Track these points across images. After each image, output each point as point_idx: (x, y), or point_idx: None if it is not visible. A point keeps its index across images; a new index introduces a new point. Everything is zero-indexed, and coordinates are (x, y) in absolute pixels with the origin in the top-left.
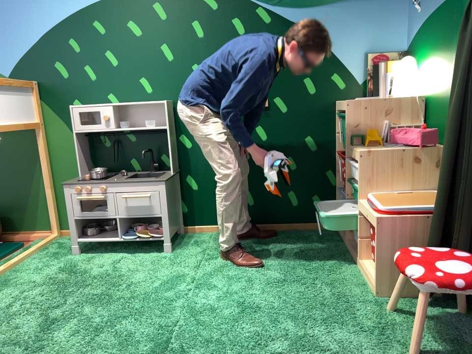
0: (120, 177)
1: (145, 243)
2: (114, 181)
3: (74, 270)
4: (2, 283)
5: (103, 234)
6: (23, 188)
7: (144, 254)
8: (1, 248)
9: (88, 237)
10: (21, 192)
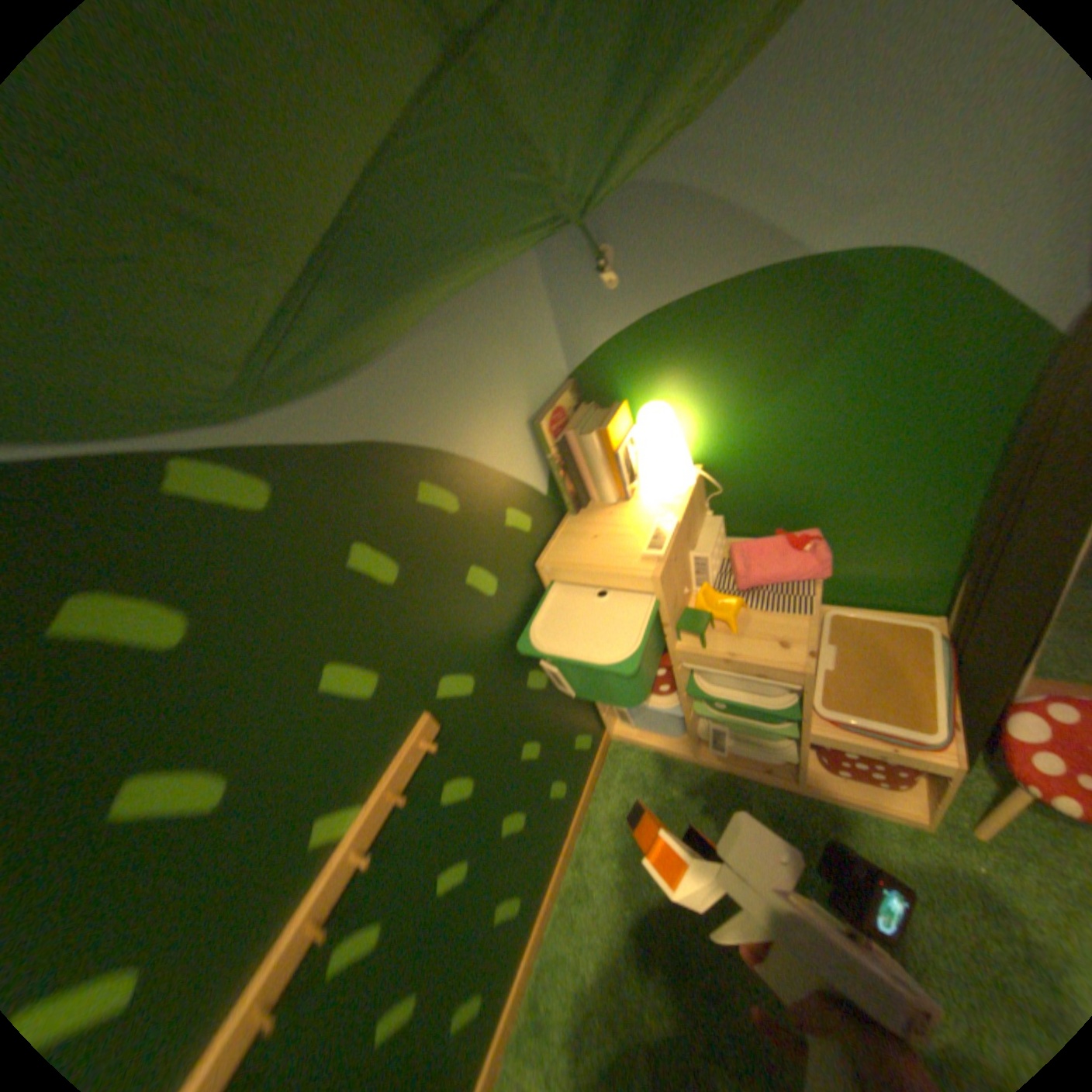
0: None
1: None
2: None
3: None
4: None
5: None
6: None
7: None
8: None
9: None
10: None
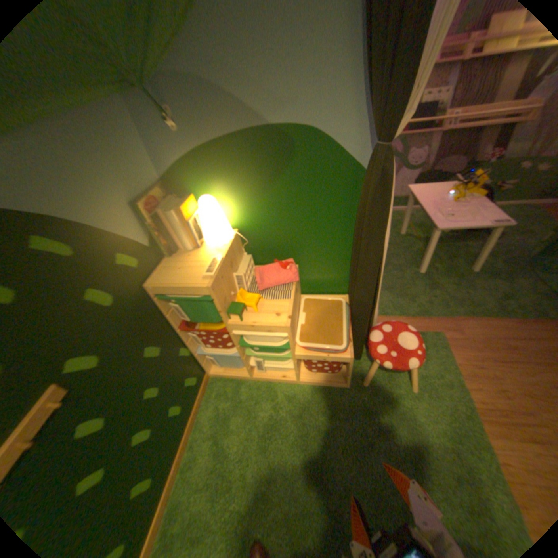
0: None
1: None
2: None
3: None
4: None
5: None
6: None
7: None
8: None
9: None
10: None
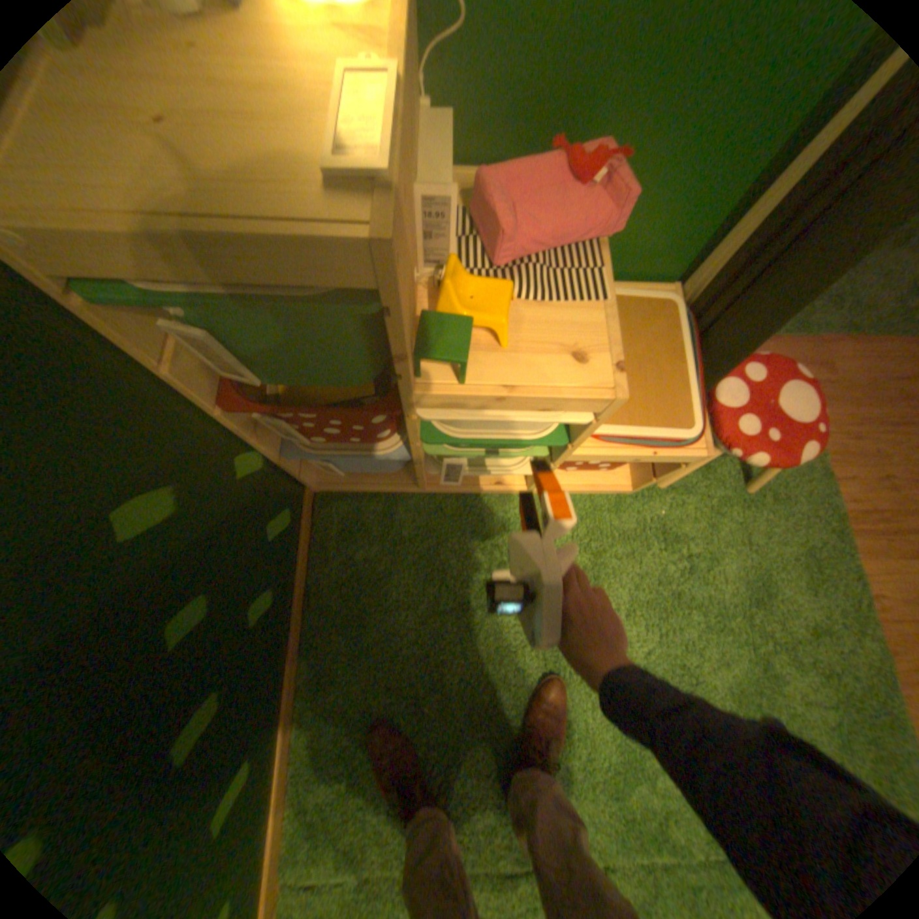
0: None
1: None
2: None
3: None
4: None
5: None
6: None
7: None
8: None
9: None
10: None
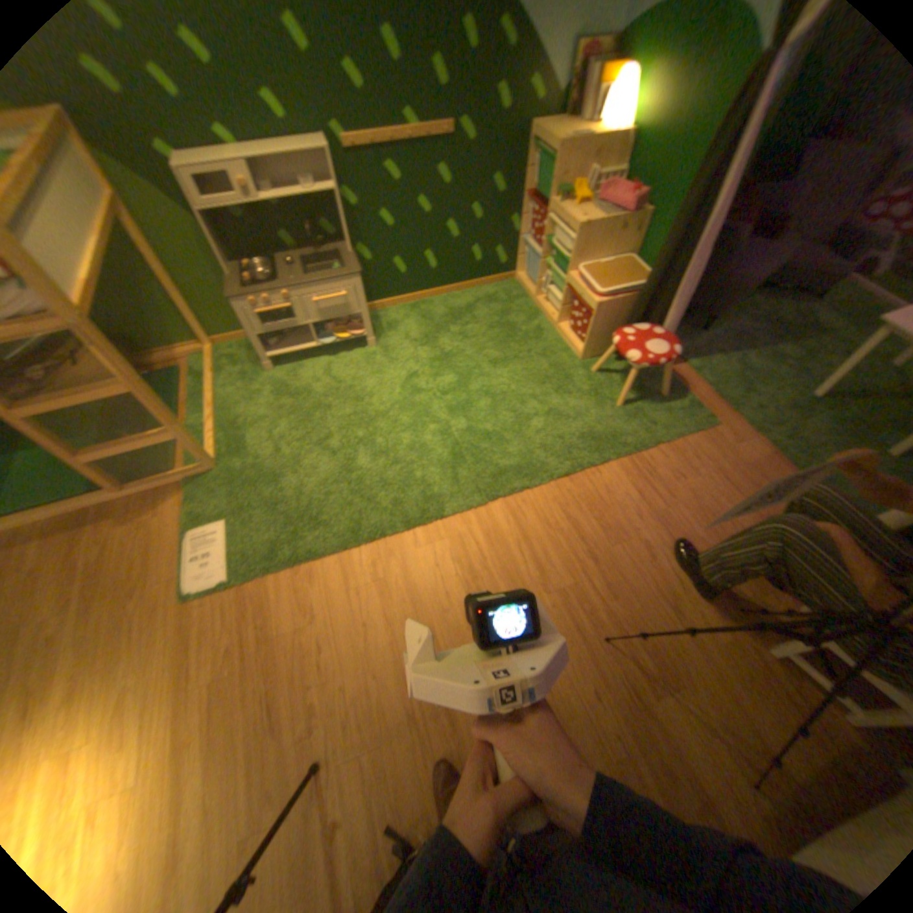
0: (289, 272)
1: (345, 342)
2: (295, 283)
3: (289, 391)
4: (229, 427)
5: (286, 340)
6: (125, 296)
7: (346, 354)
8: (157, 382)
9: (273, 349)
10: (127, 304)
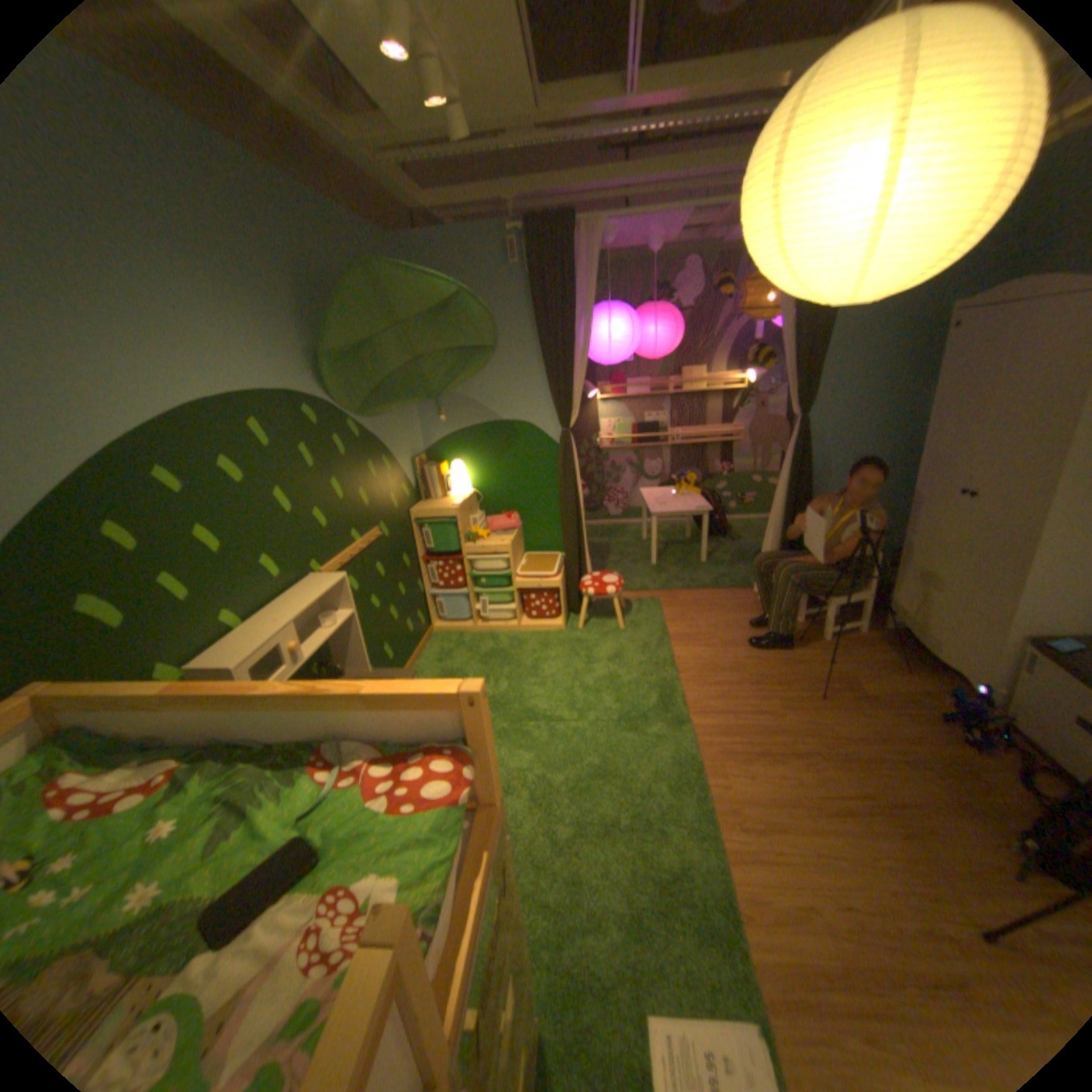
0: None
1: None
2: None
3: None
4: None
5: None
6: None
7: None
8: None
9: None
10: None
